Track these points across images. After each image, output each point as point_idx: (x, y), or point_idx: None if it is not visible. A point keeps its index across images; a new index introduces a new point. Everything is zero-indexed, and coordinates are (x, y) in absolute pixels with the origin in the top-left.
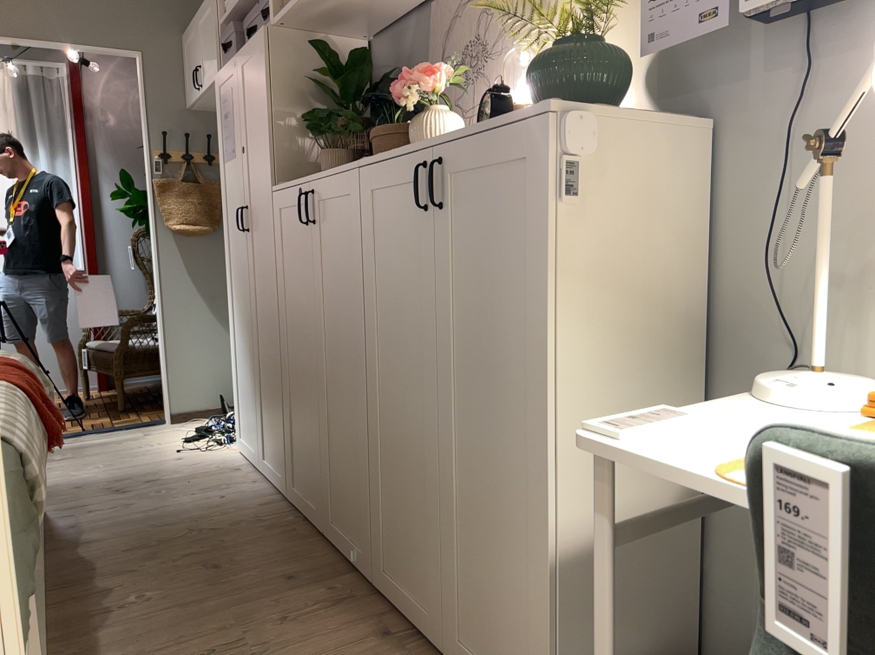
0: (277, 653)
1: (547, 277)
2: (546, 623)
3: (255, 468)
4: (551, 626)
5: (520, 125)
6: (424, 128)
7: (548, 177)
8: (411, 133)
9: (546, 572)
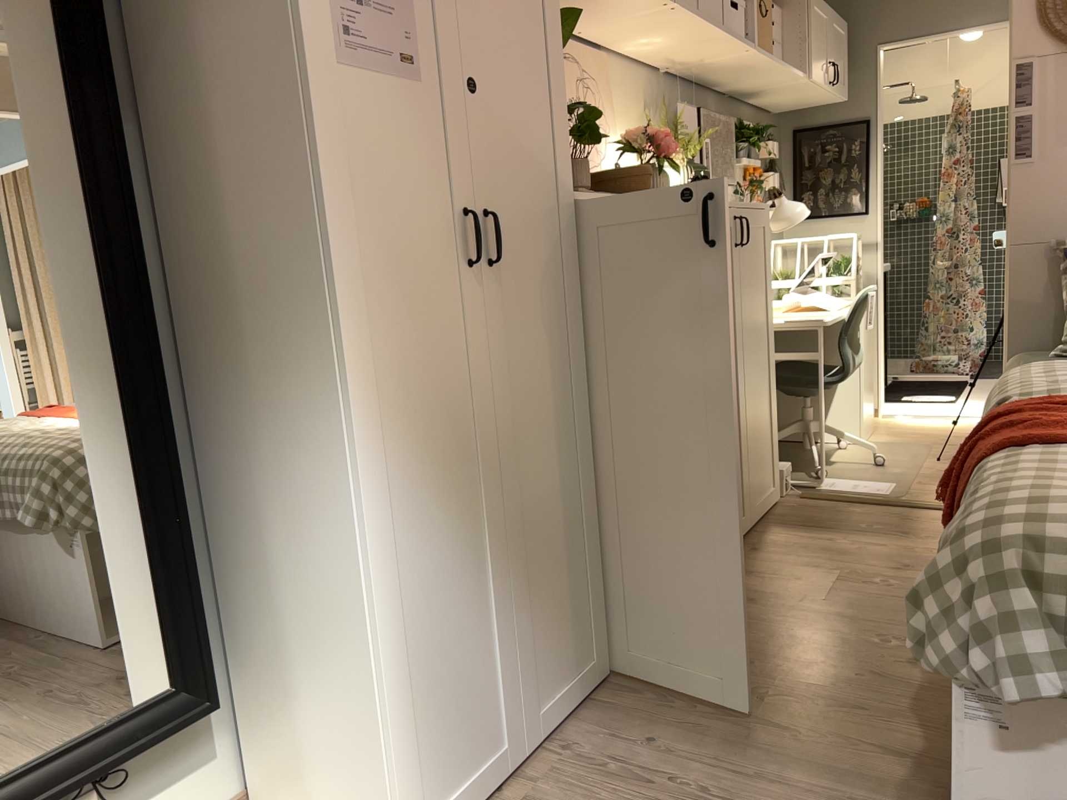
0: (818, 567)
1: (767, 276)
2: (773, 430)
3: (497, 789)
4: (774, 429)
5: (759, 208)
6: (665, 180)
7: (766, 233)
8: (649, 179)
9: (772, 406)
